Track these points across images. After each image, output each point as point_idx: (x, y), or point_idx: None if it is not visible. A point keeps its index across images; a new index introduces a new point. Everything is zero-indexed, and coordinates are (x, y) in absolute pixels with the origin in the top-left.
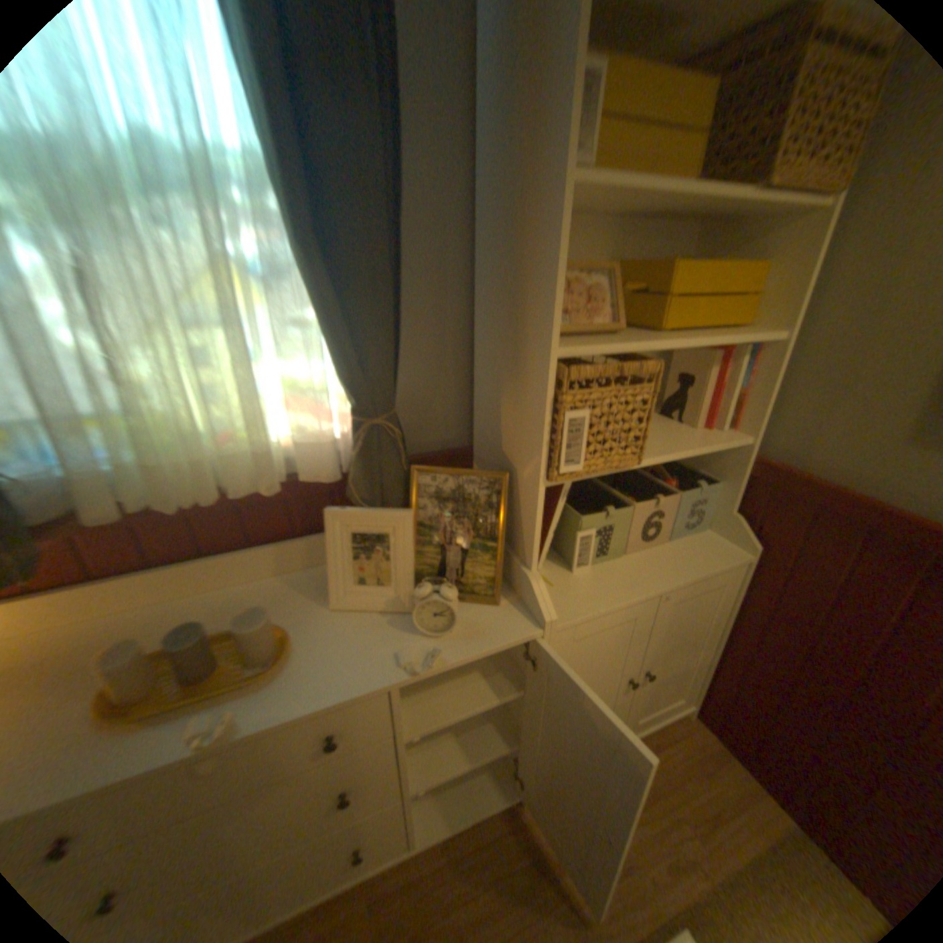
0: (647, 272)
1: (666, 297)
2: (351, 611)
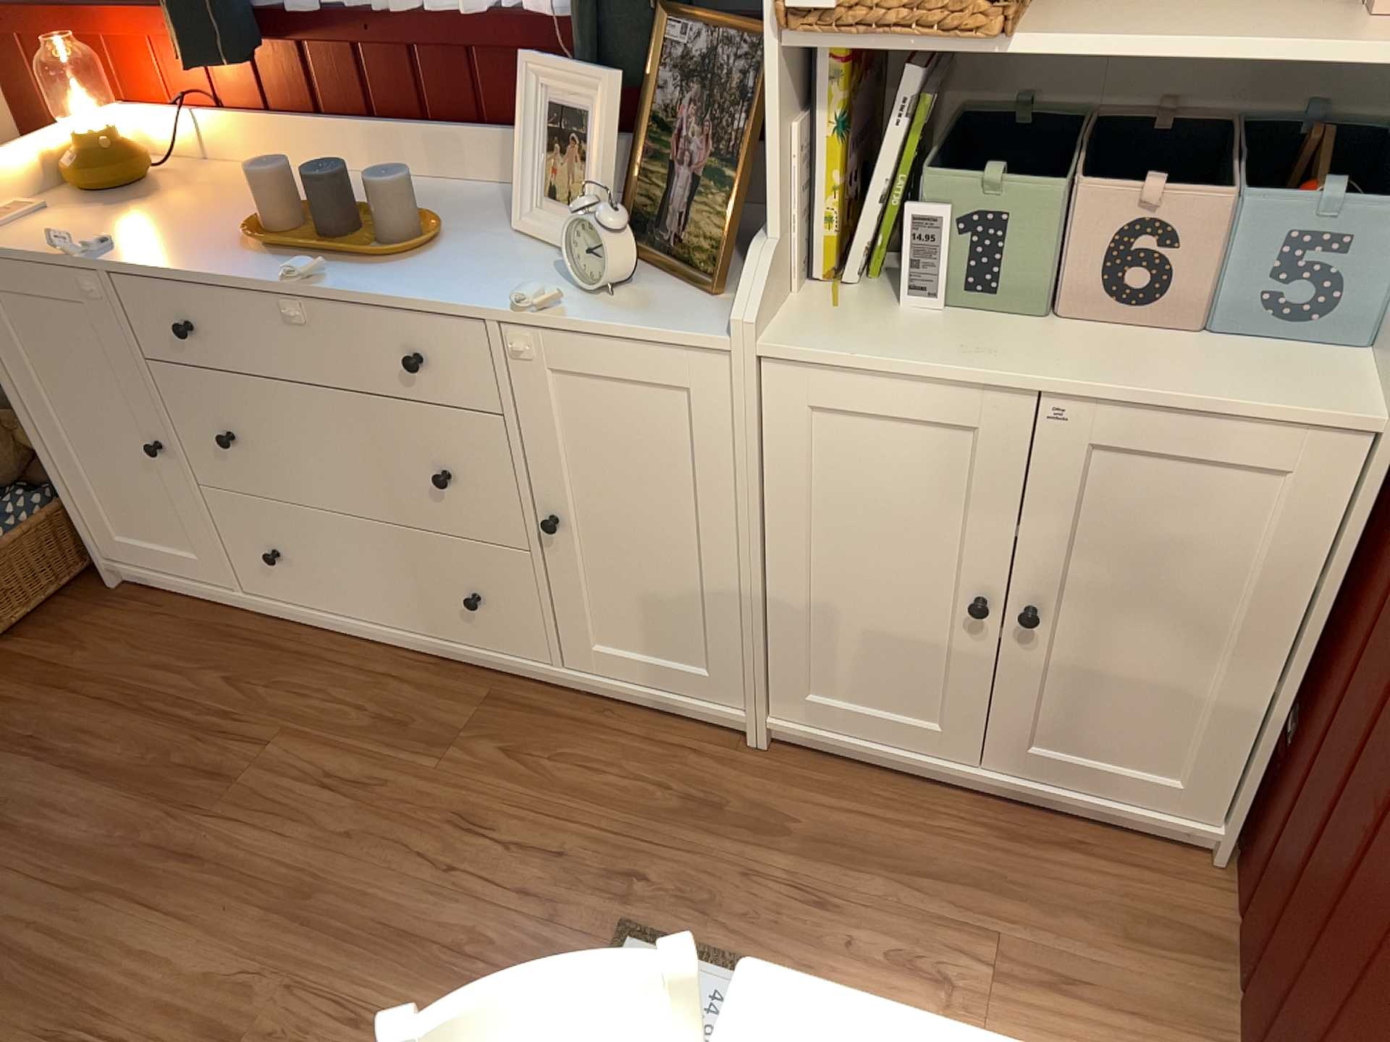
0: None
1: None
2: (534, 237)
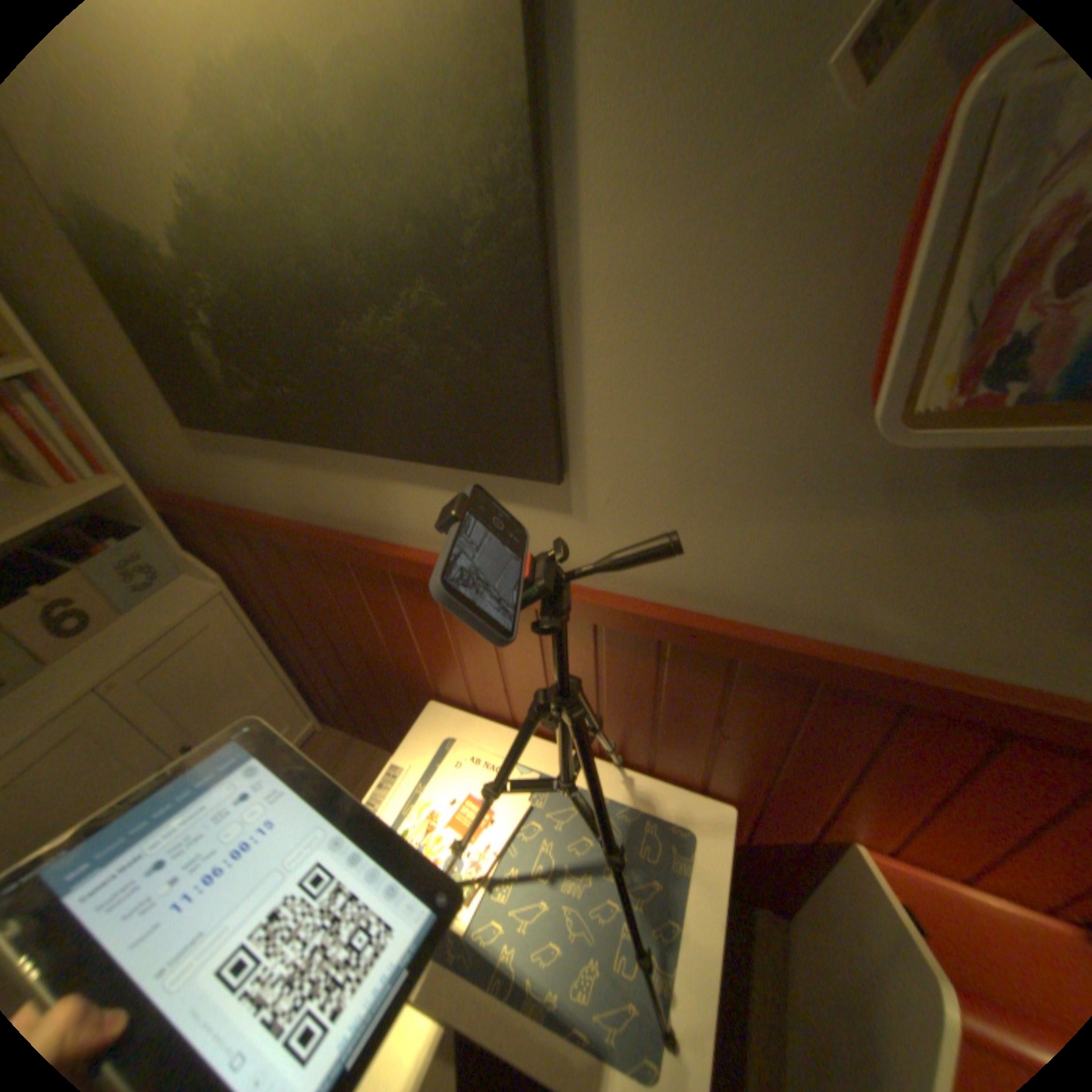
0: None
1: None
2: None
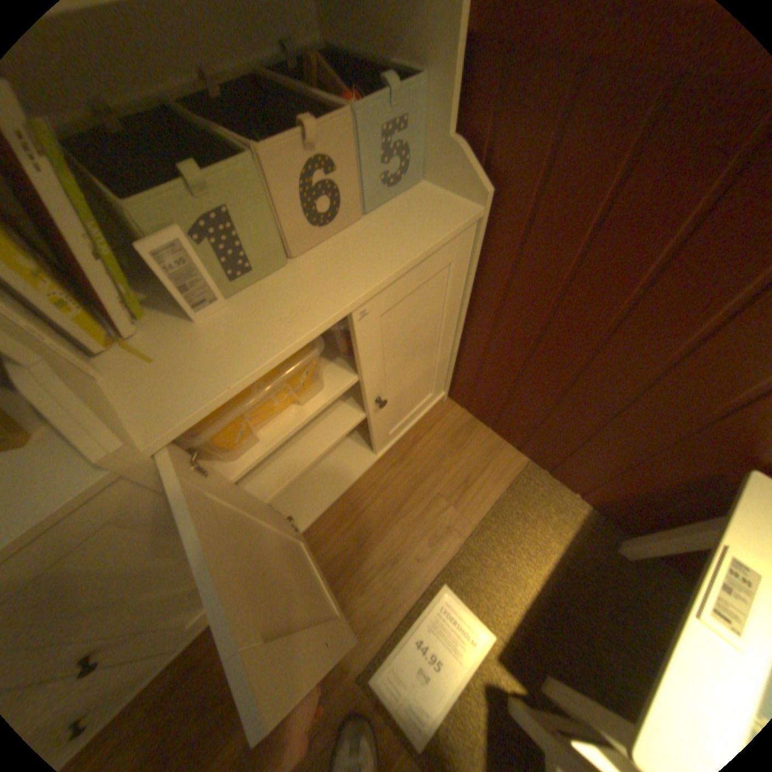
0: None
1: None
2: None
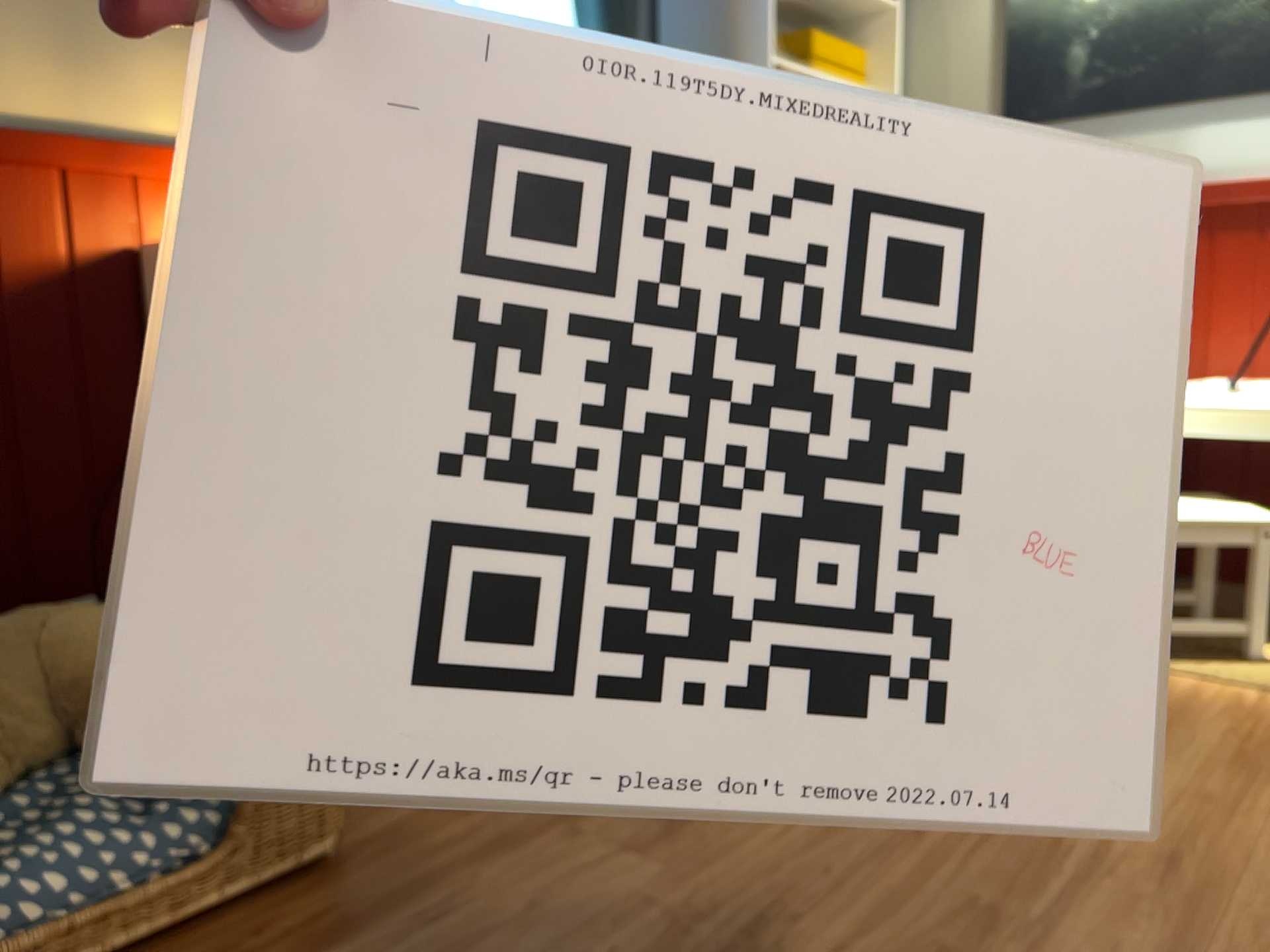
0: (787, 43)
1: (809, 57)
2: None
